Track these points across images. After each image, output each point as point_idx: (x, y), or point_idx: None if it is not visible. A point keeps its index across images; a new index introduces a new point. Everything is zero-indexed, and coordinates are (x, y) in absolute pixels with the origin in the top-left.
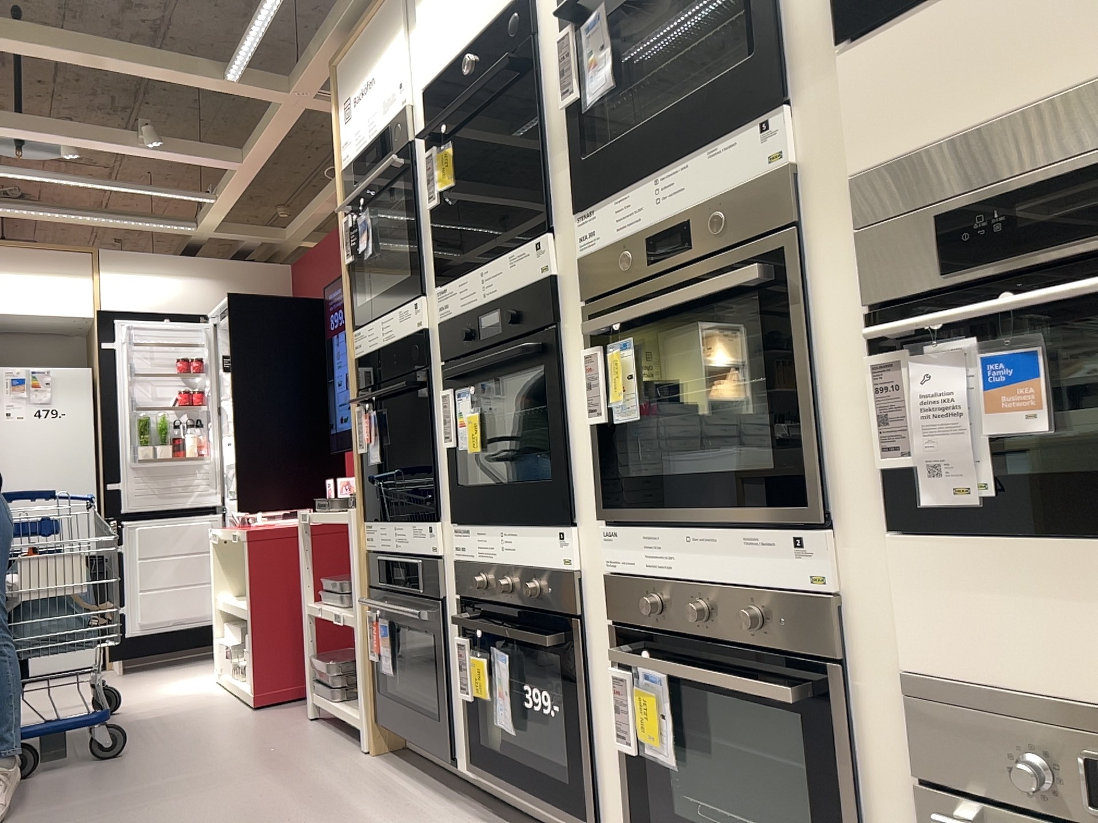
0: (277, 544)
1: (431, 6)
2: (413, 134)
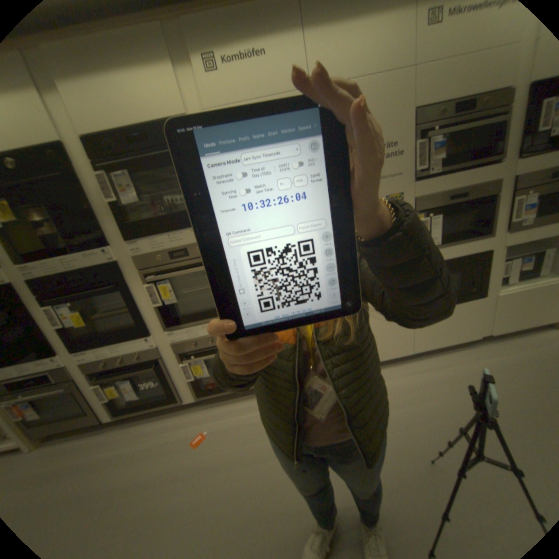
0: None
1: None
2: None
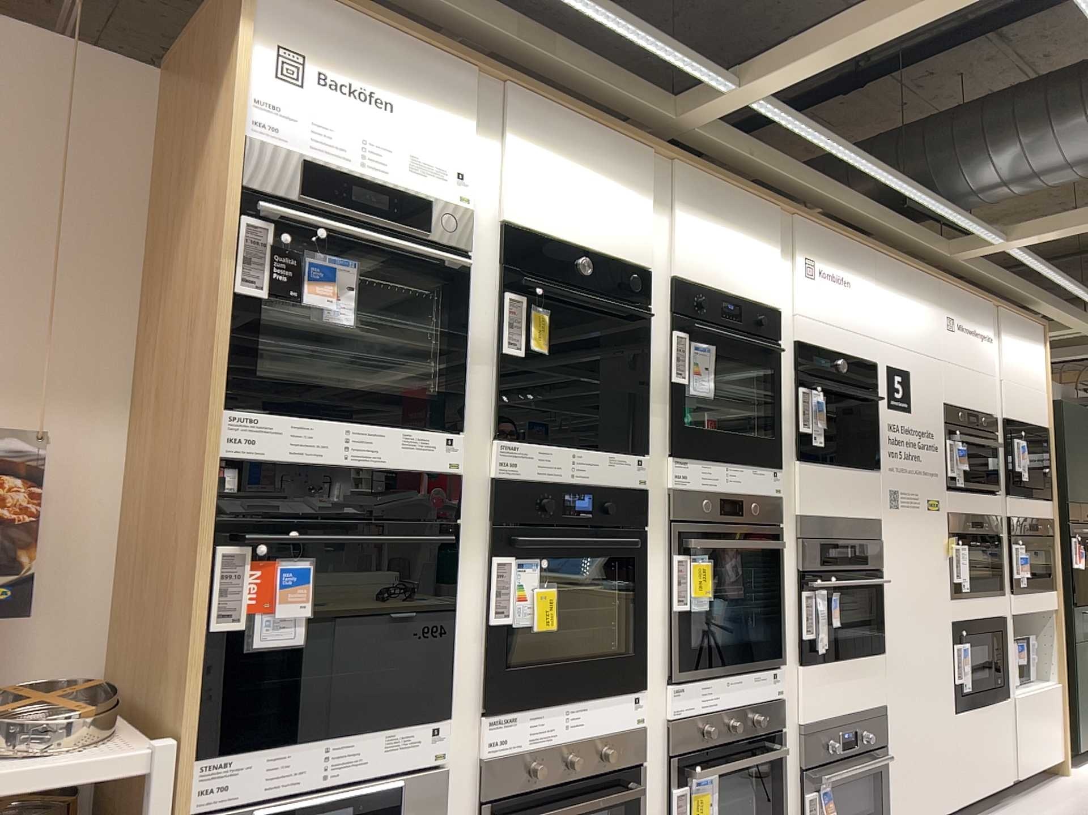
0: None
1: (539, 167)
2: (475, 249)
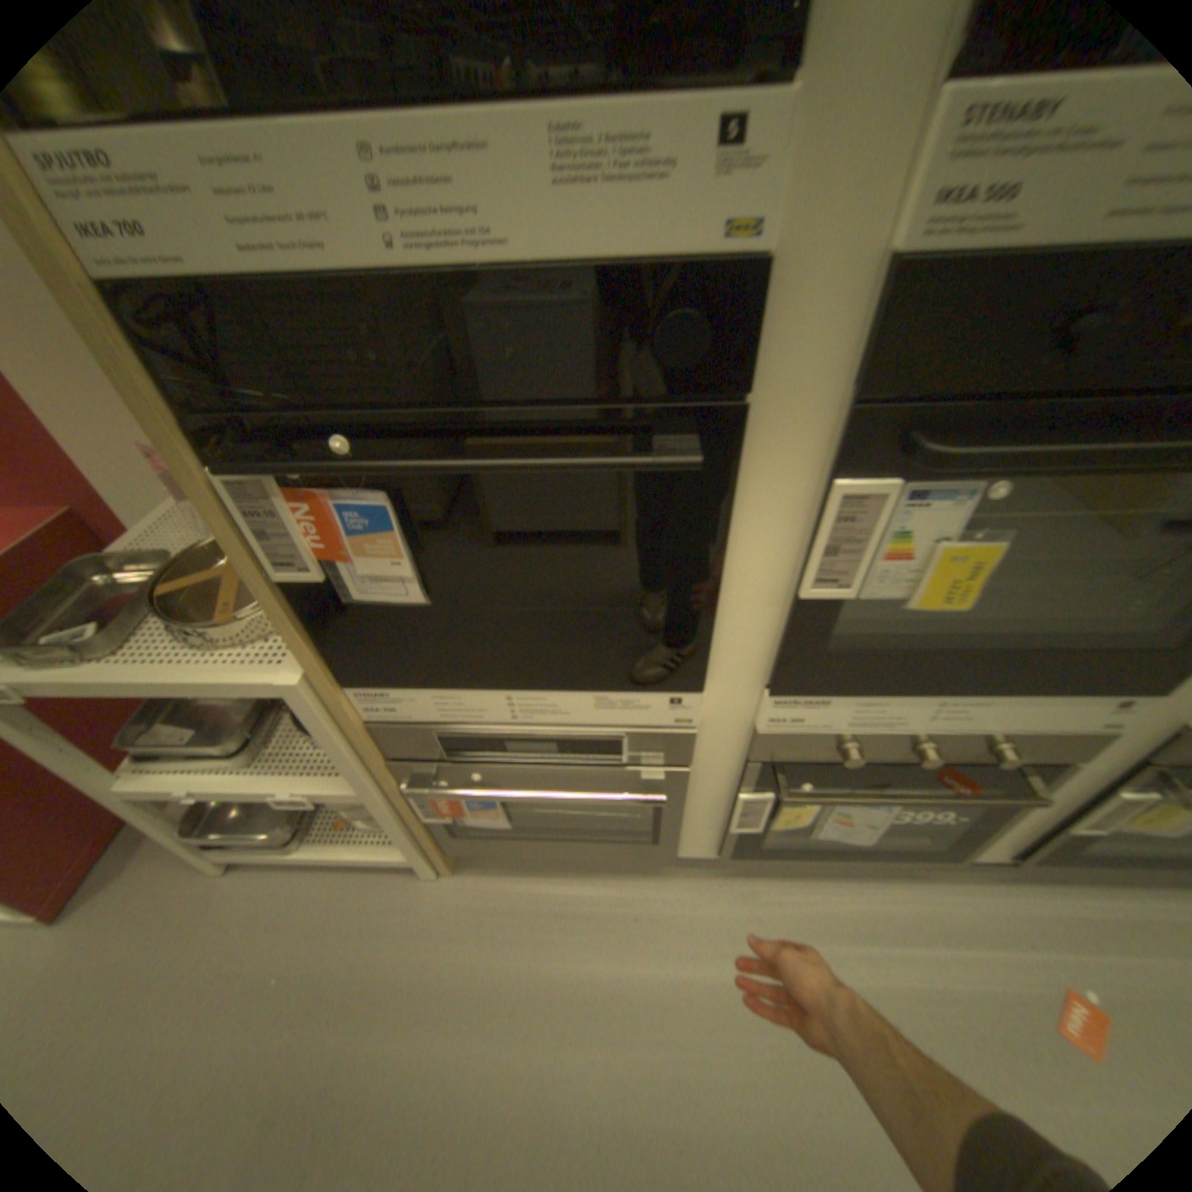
0: None
1: None
2: None
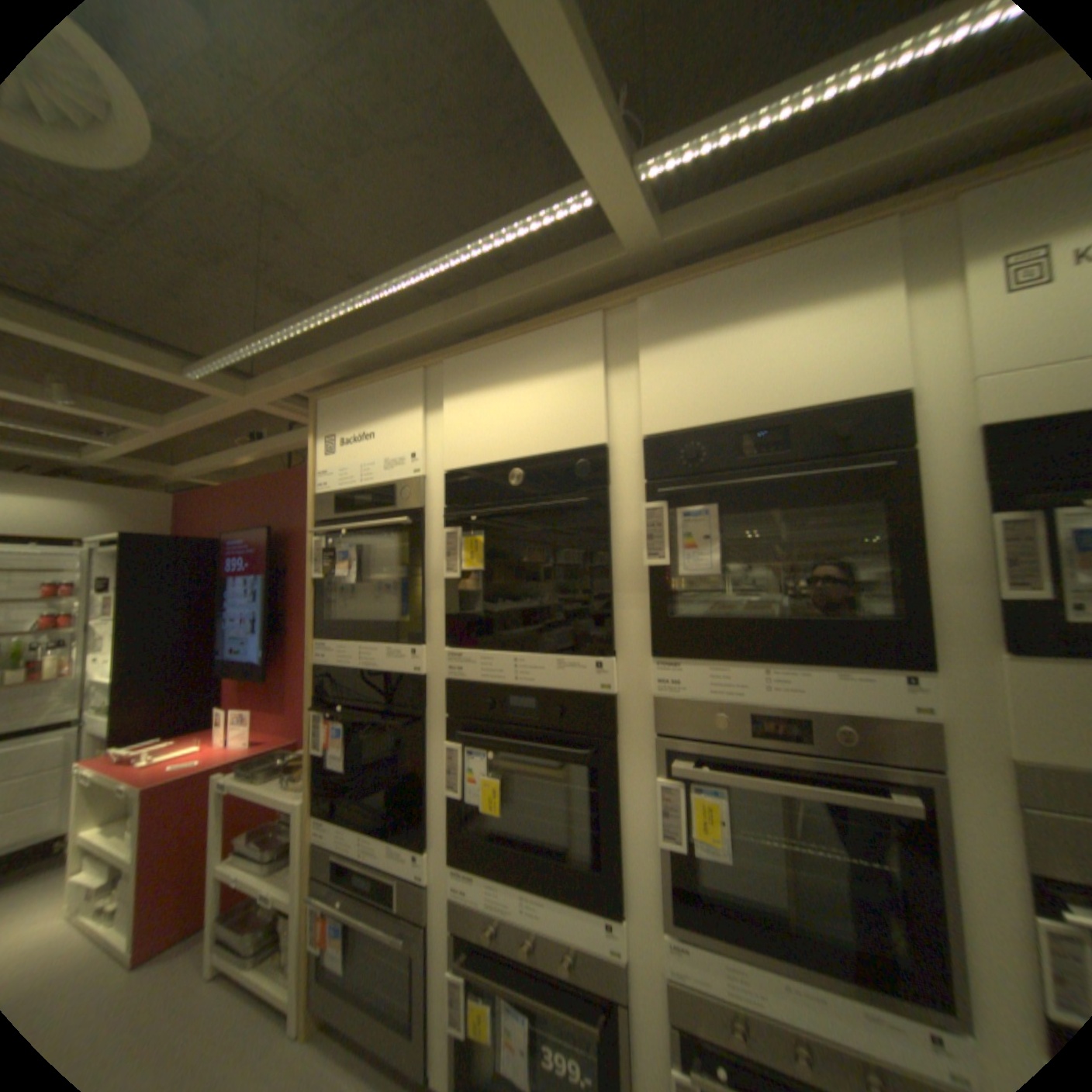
0: (172, 799)
1: (468, 406)
2: (425, 502)
